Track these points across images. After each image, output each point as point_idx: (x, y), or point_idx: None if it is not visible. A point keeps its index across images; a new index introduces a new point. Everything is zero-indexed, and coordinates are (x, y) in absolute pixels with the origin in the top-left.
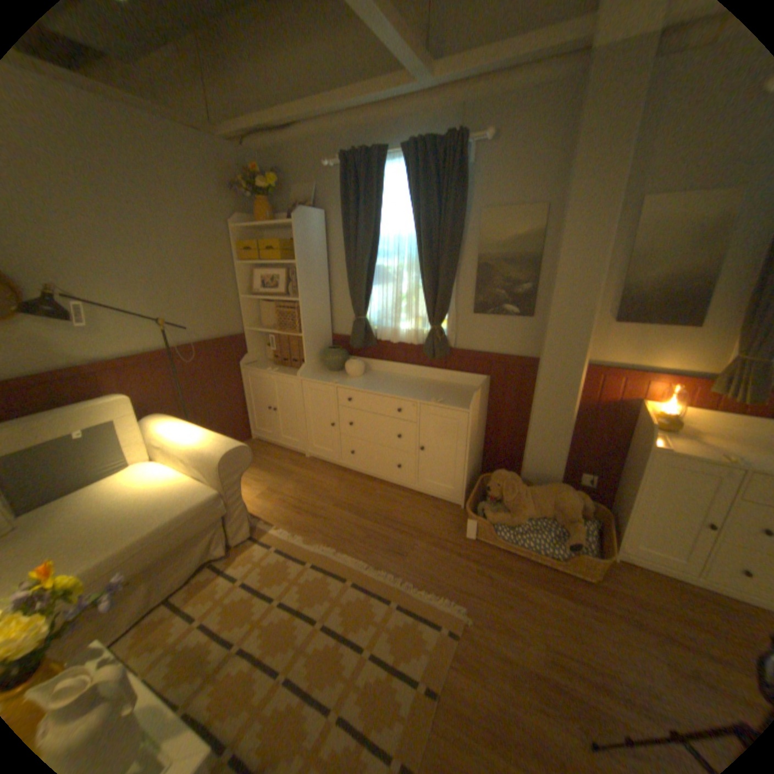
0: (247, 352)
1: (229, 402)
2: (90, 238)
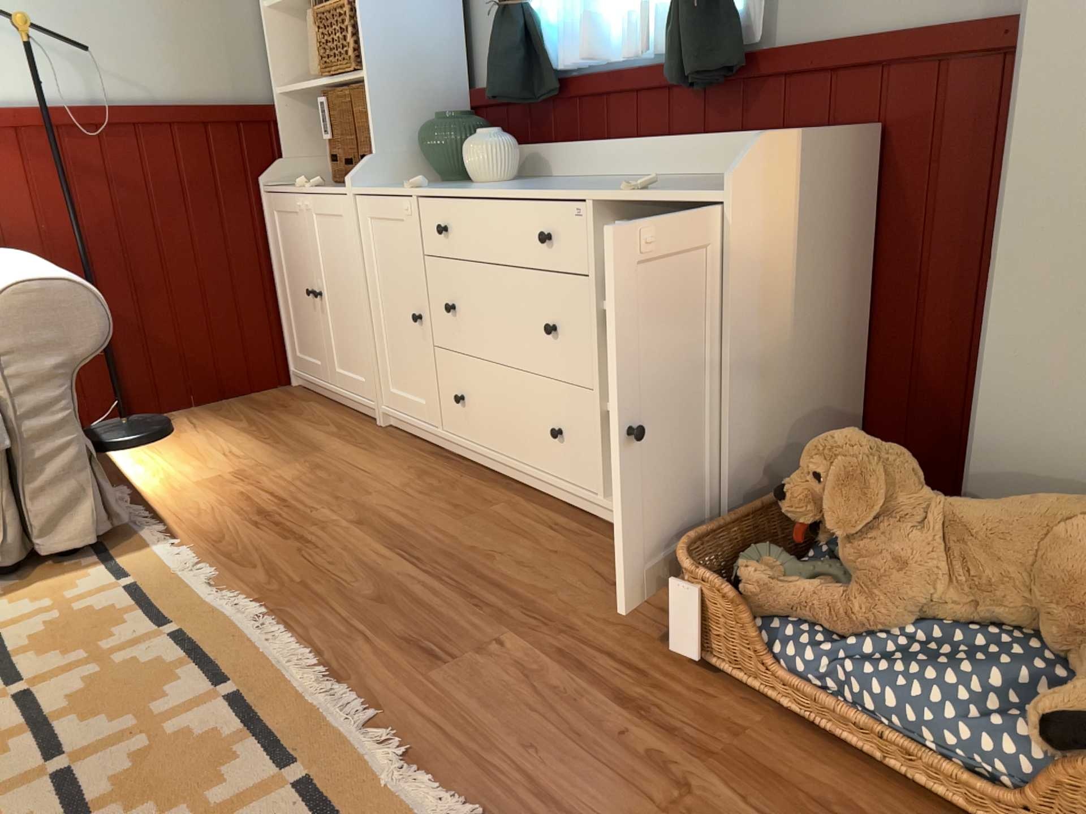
0: (284, 158)
1: (231, 277)
2: None
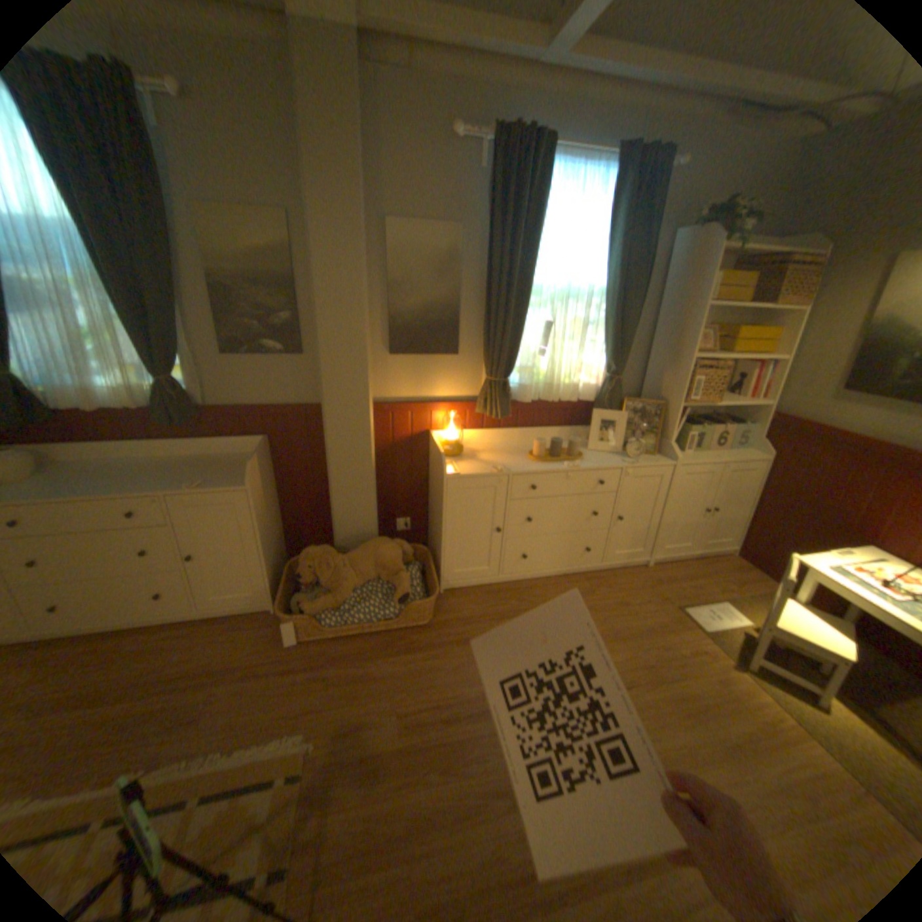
0: None
1: None
2: None
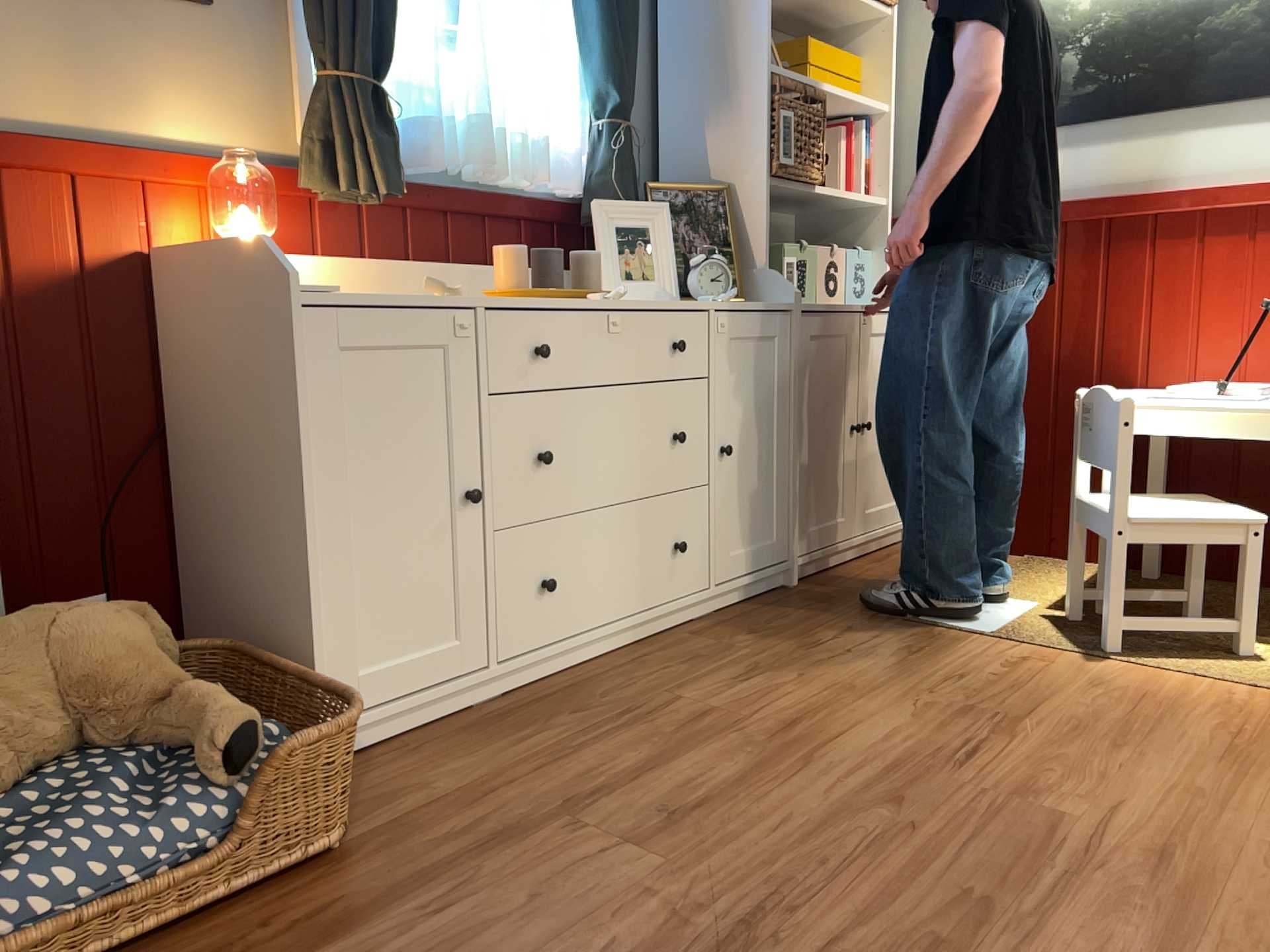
0: None
1: None
2: None
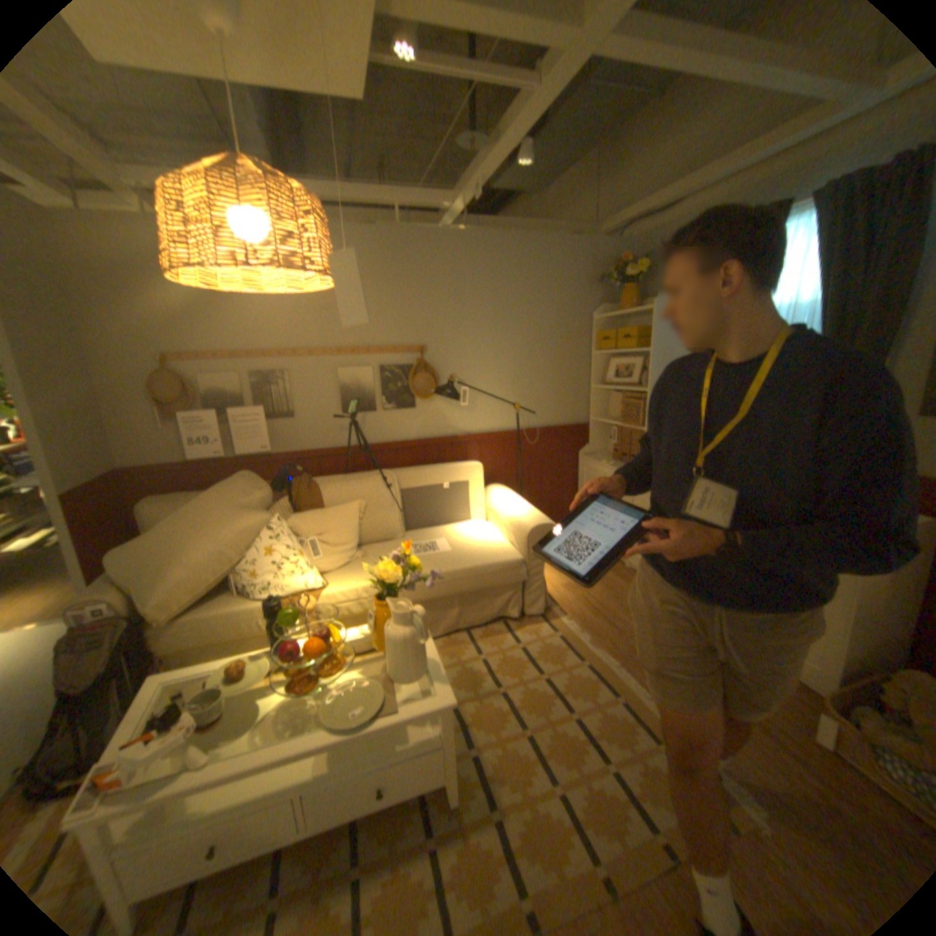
0: (588, 443)
1: (561, 489)
2: (482, 340)
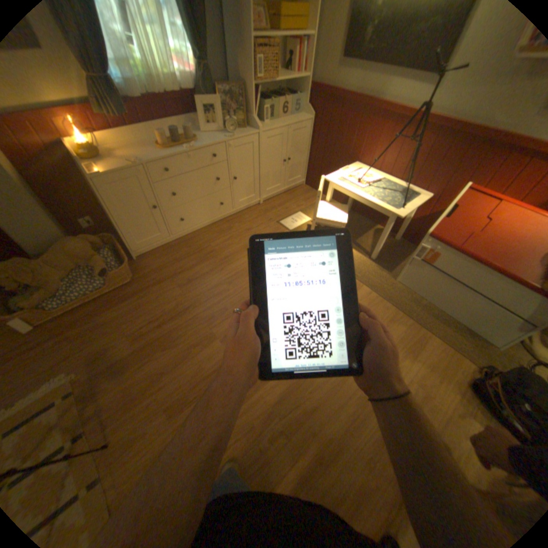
0: None
1: None
2: None
